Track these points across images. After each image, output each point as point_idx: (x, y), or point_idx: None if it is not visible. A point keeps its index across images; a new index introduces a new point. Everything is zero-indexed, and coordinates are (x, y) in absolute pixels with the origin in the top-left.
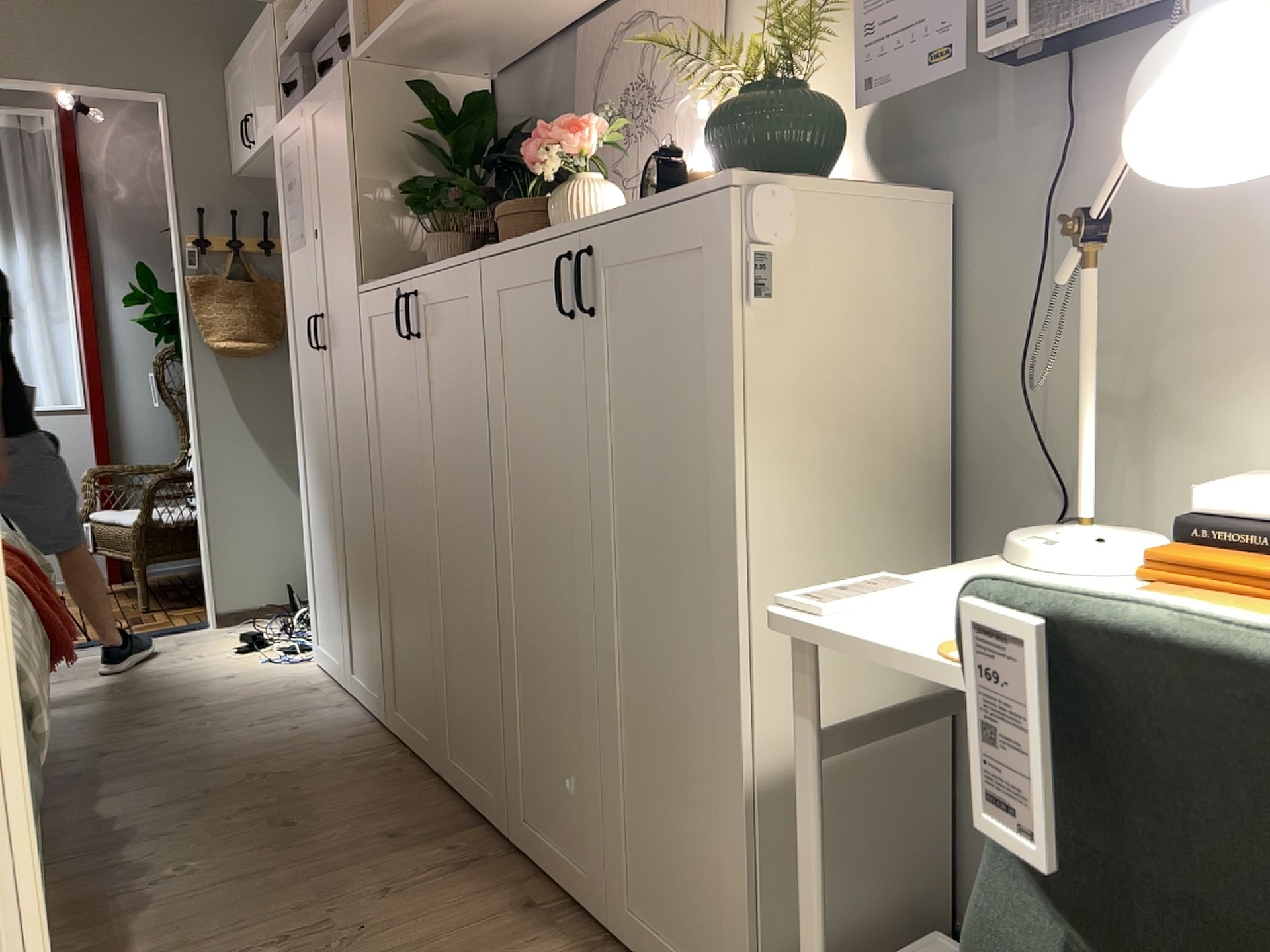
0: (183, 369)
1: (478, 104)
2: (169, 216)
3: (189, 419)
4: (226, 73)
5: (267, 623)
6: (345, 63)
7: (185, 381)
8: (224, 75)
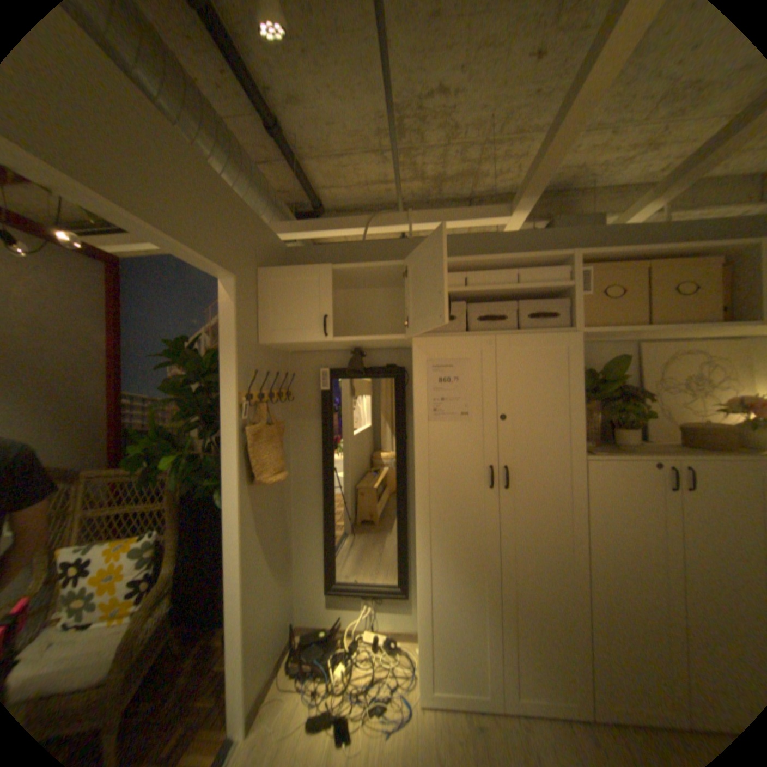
0: (225, 507)
1: (613, 366)
2: (222, 374)
3: (225, 551)
4: (268, 272)
5: (304, 702)
6: (579, 334)
7: (225, 518)
8: (263, 272)
